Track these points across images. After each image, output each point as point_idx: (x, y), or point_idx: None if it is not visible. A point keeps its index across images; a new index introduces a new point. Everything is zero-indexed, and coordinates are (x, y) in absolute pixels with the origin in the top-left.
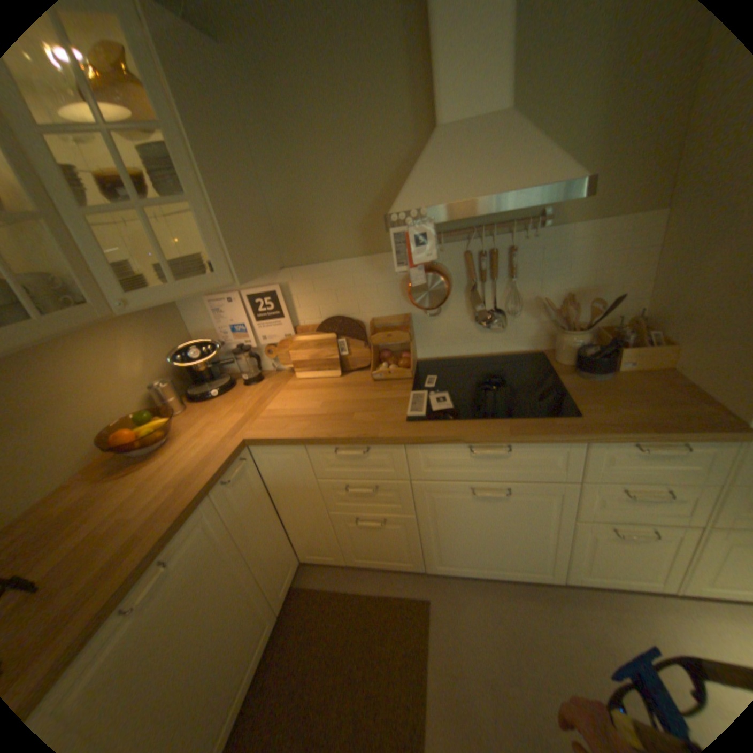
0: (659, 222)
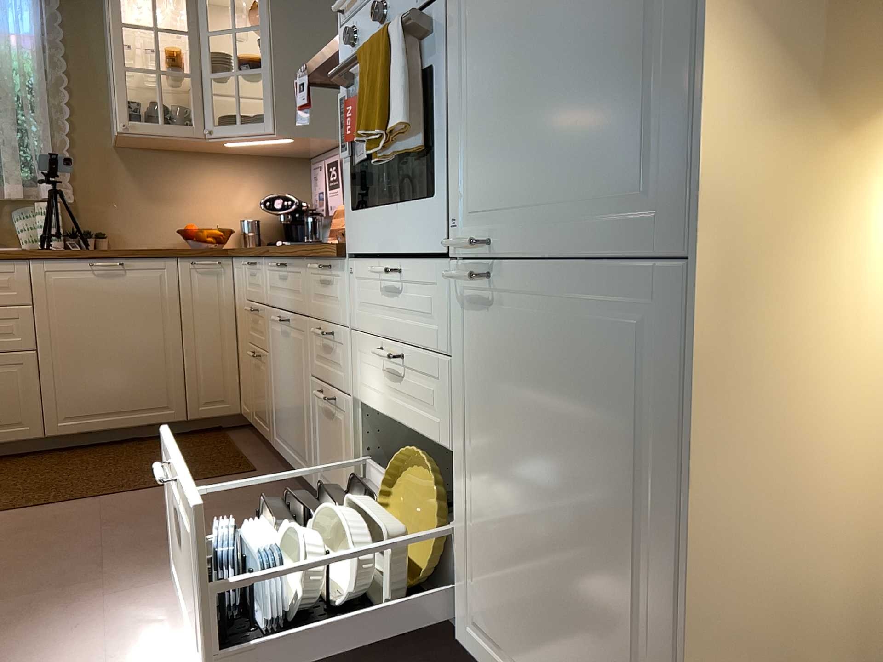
0: None
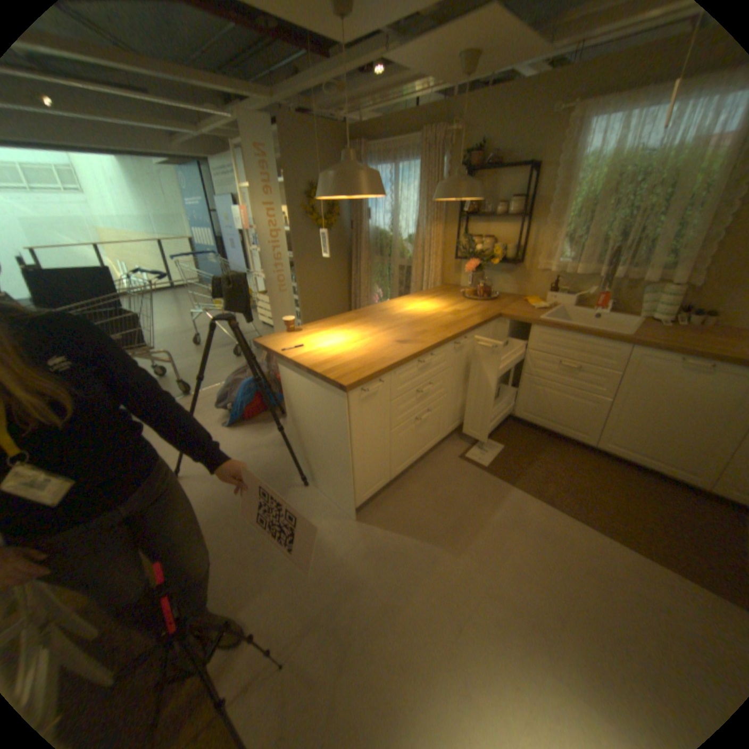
0: None
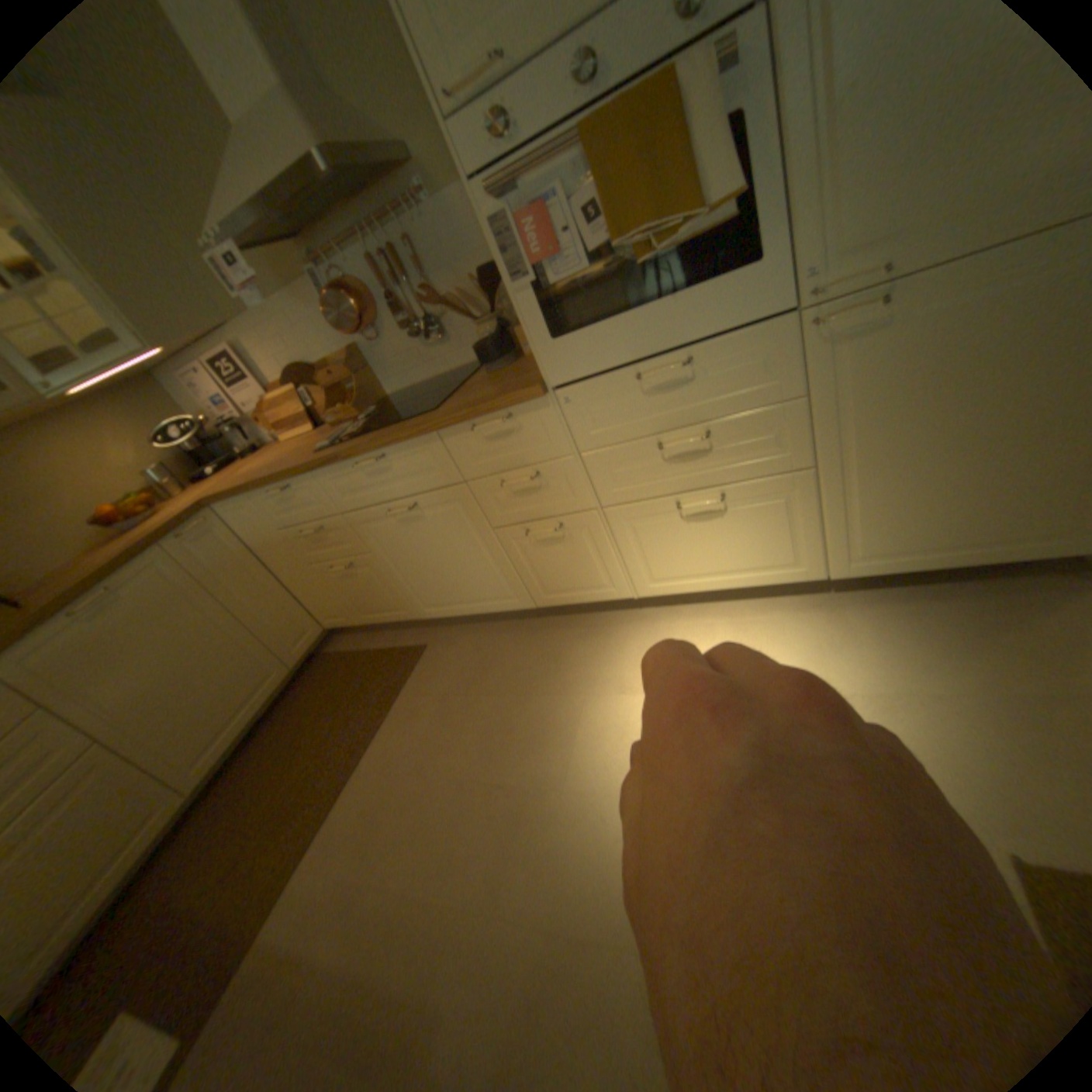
0: None
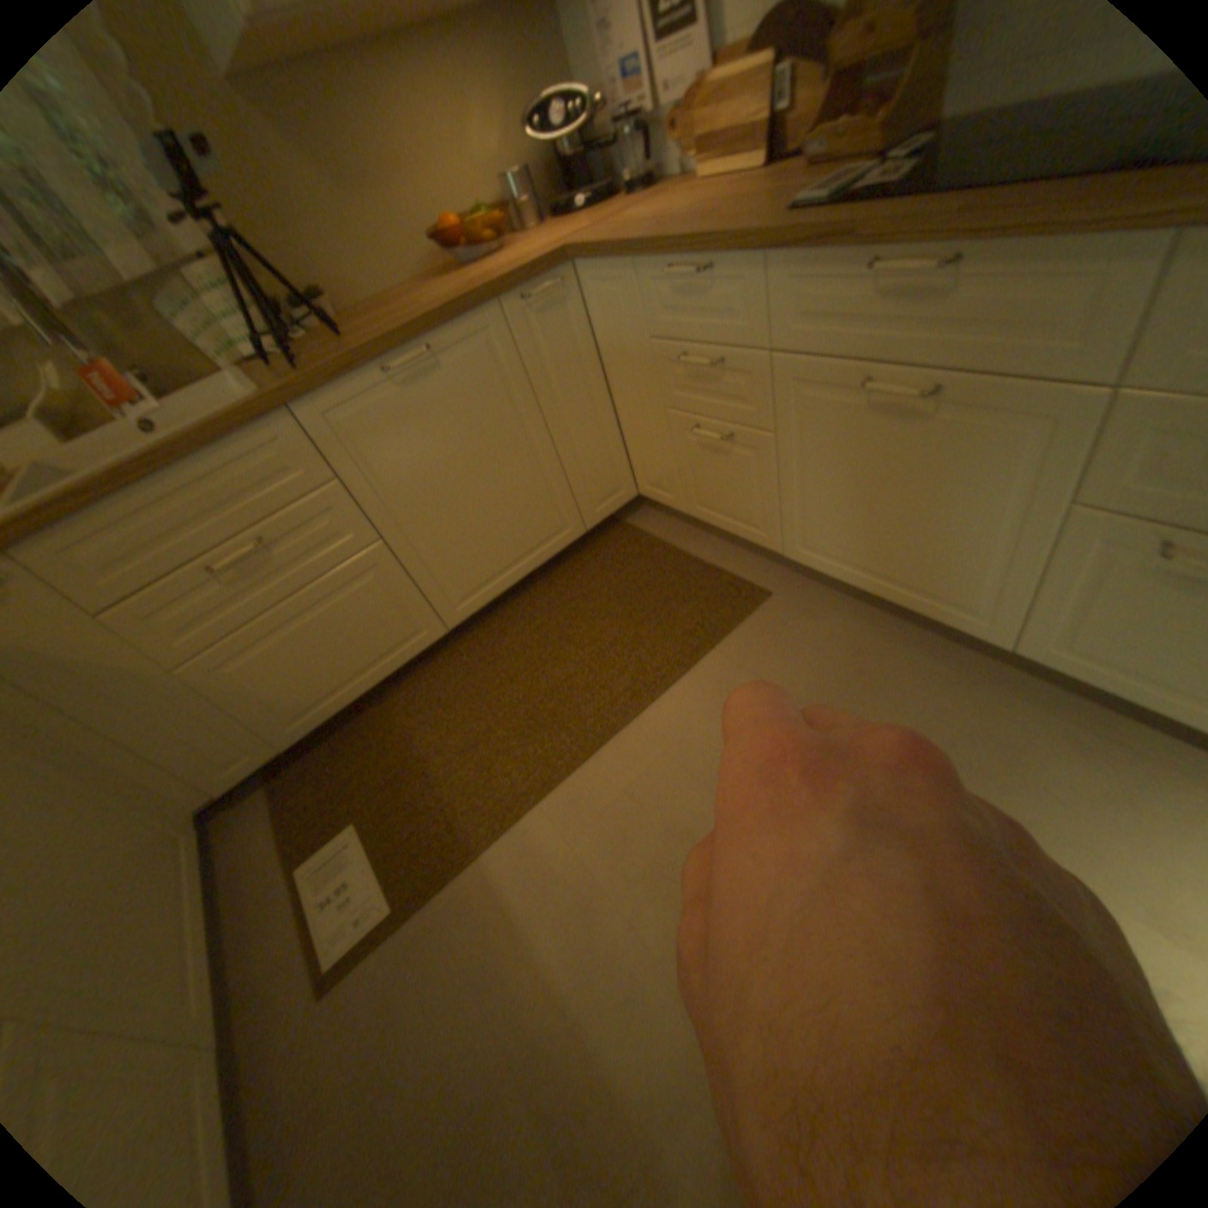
0: None
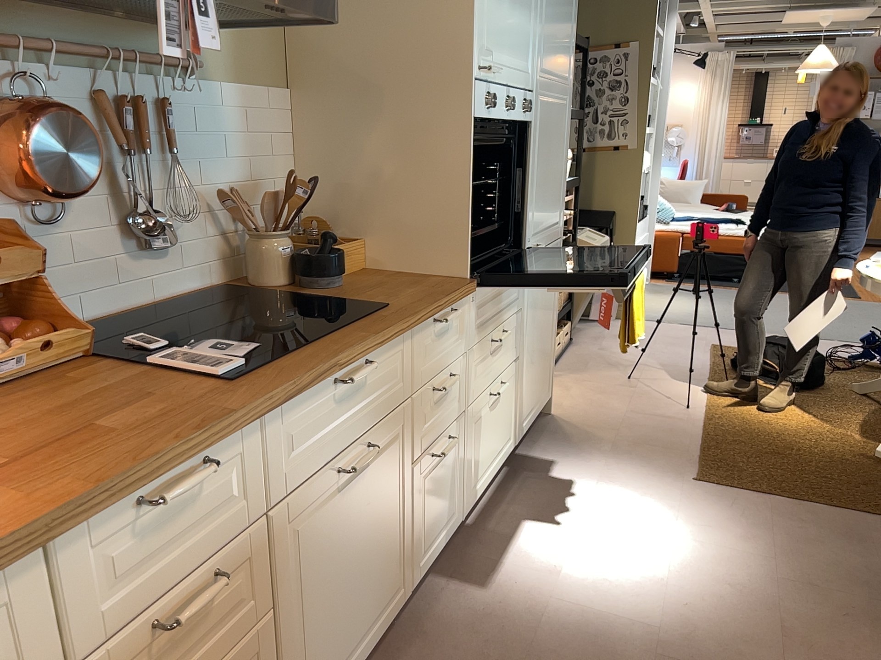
0: (288, 107)
